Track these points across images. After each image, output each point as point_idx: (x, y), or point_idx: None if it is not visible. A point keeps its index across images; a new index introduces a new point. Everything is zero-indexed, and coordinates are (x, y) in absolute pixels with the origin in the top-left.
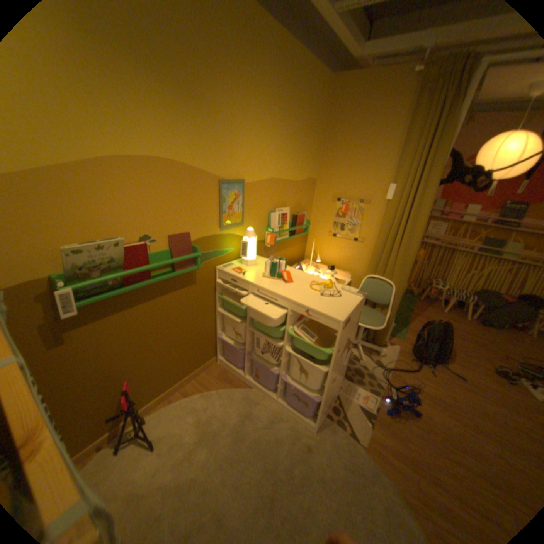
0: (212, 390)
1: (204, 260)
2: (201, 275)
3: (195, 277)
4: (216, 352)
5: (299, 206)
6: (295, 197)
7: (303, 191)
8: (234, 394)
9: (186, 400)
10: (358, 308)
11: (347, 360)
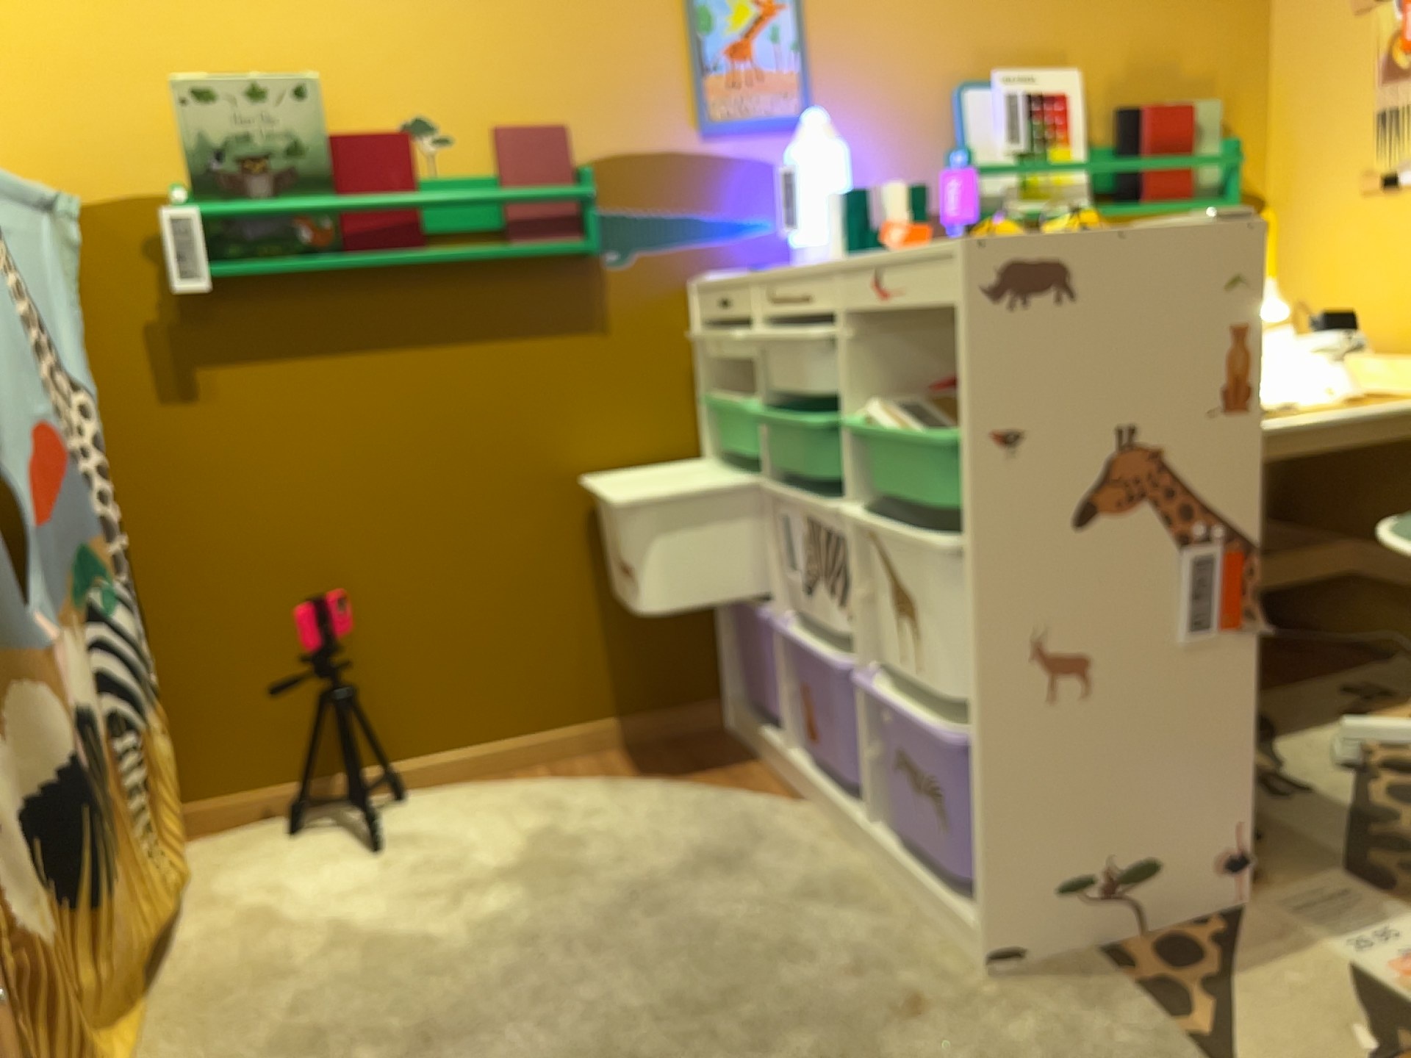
0: (656, 781)
1: (636, 243)
2: (626, 301)
3: (602, 303)
4: (721, 676)
5: (1162, 74)
6: (1125, 26)
7: (1182, 1)
8: (721, 802)
9: (549, 782)
10: (1165, 264)
11: (1194, 619)
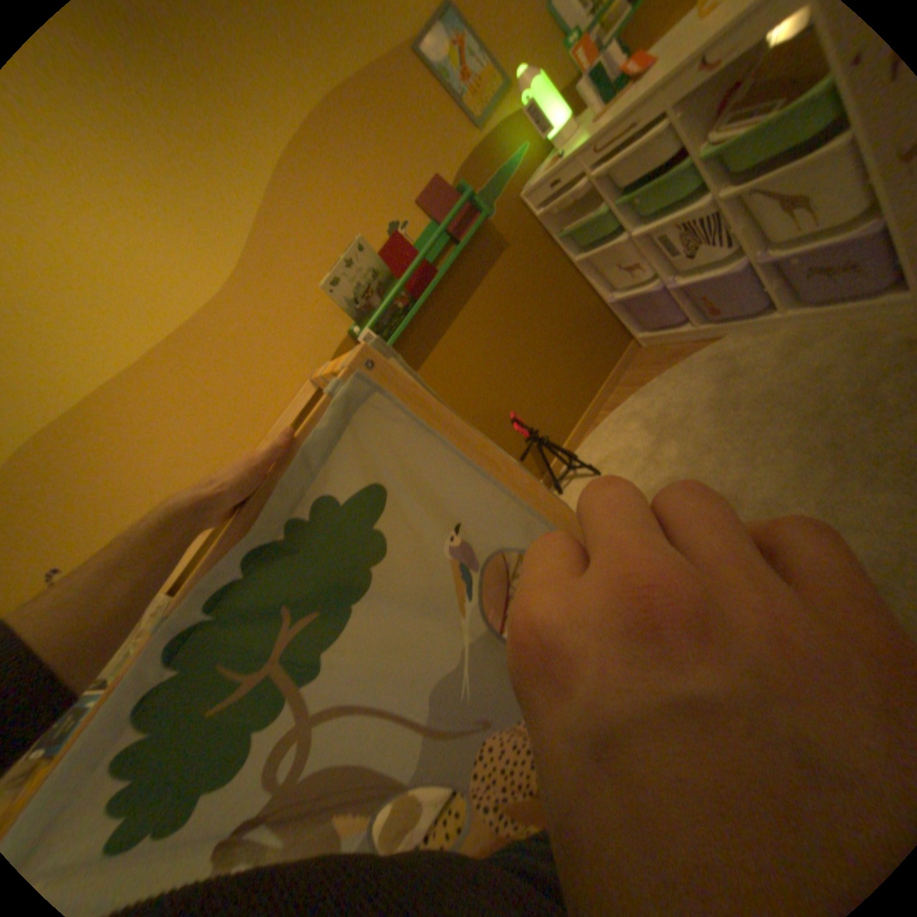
0: (653, 379)
1: (492, 199)
2: (506, 226)
3: (500, 235)
4: (629, 332)
5: None
6: None
7: None
8: (693, 362)
9: (617, 411)
10: None
11: None
